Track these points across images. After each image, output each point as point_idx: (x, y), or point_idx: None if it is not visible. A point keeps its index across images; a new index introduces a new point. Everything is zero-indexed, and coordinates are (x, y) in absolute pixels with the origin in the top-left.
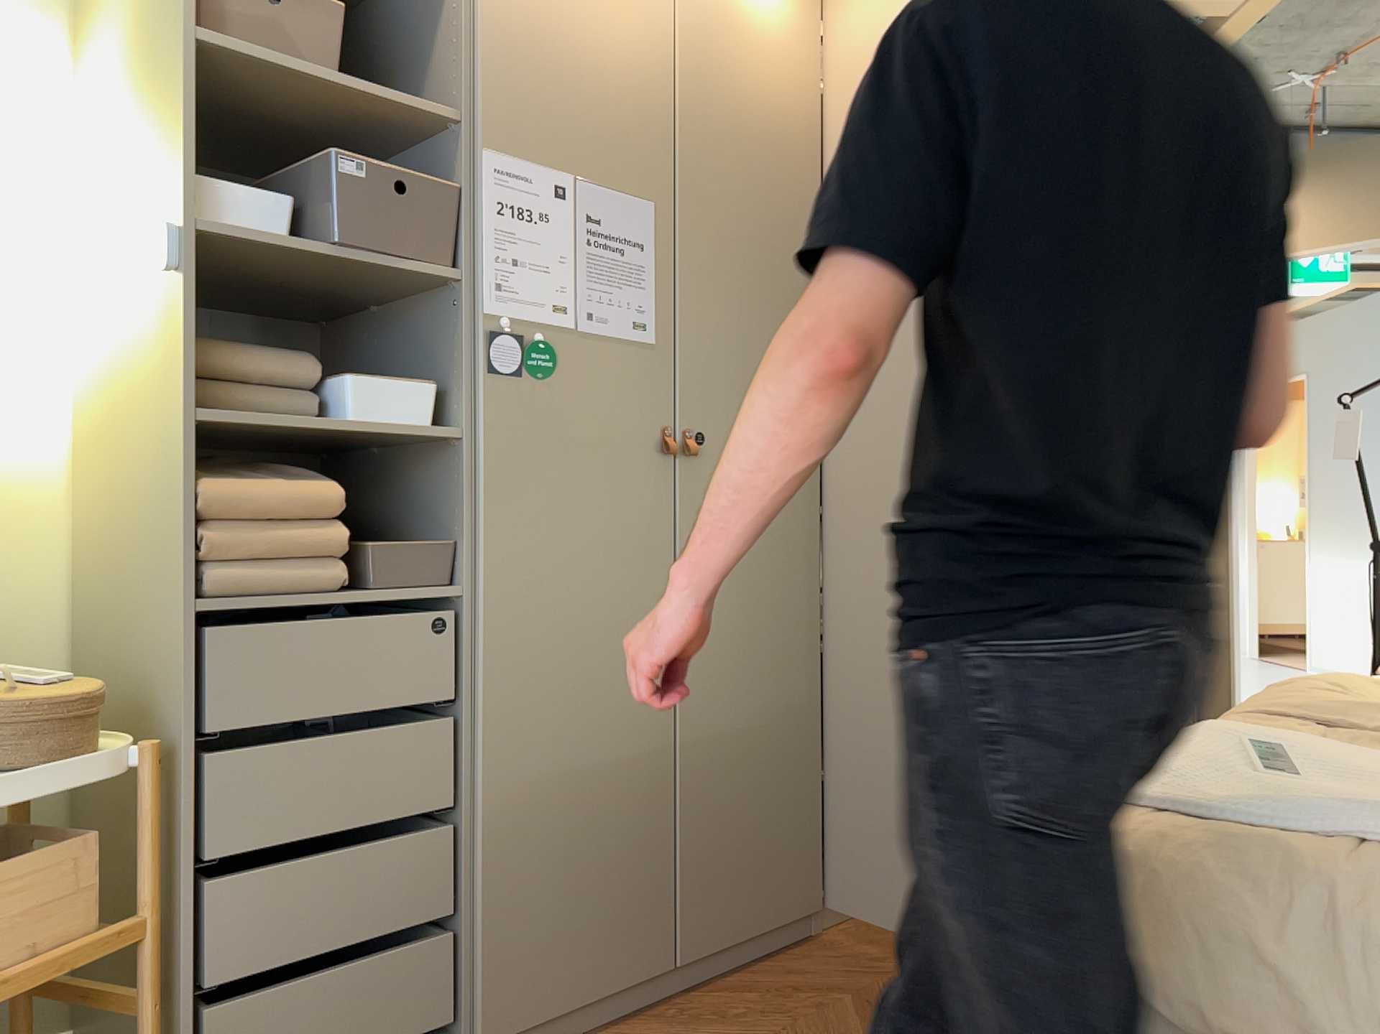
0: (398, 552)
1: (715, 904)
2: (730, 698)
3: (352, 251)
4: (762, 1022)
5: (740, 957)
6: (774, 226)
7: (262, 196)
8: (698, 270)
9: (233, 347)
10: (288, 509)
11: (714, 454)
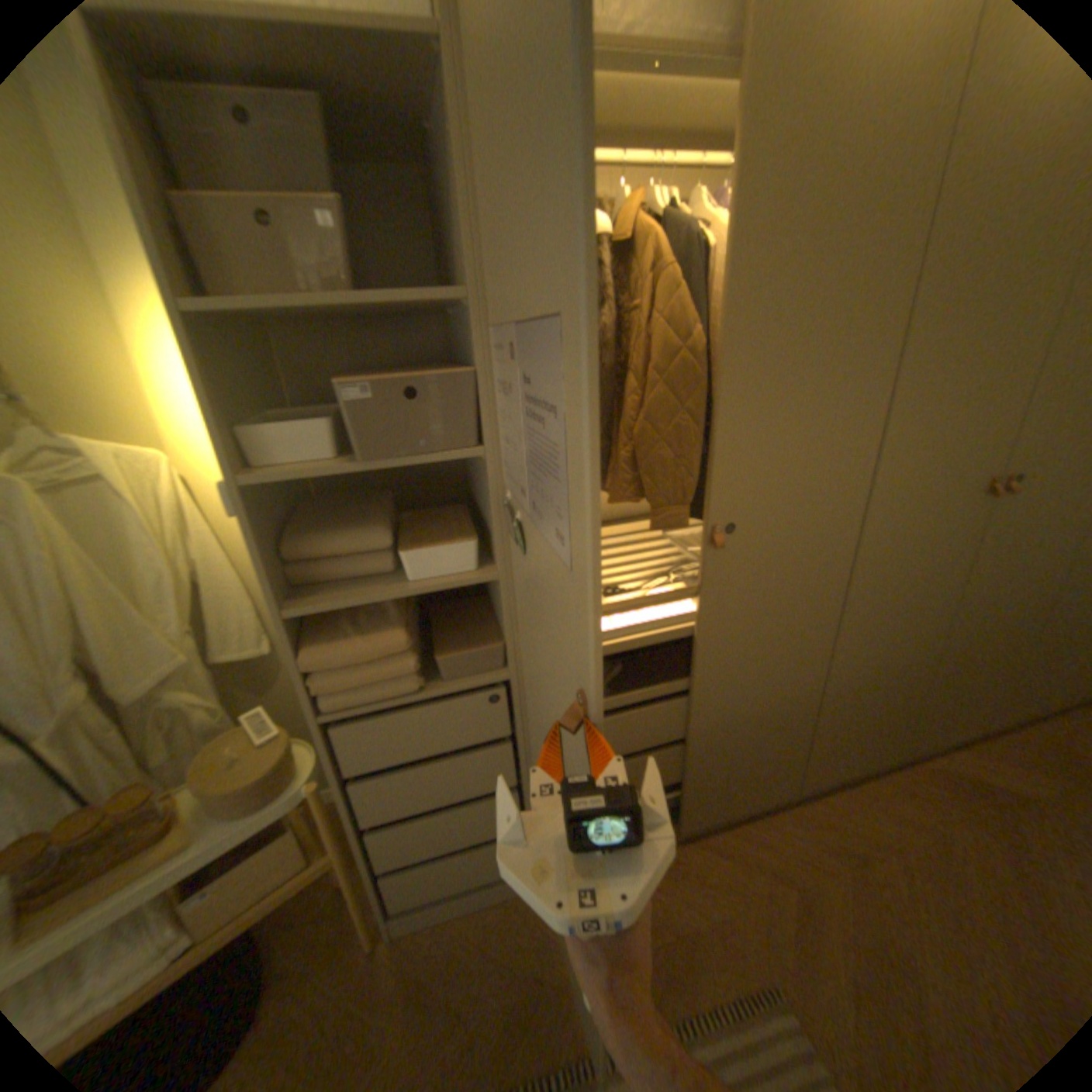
0: (461, 657)
1: (711, 806)
2: (737, 700)
3: (379, 462)
4: (726, 899)
5: (728, 821)
6: (850, 294)
7: (304, 422)
8: (743, 376)
9: (325, 531)
10: (367, 657)
11: (743, 538)
